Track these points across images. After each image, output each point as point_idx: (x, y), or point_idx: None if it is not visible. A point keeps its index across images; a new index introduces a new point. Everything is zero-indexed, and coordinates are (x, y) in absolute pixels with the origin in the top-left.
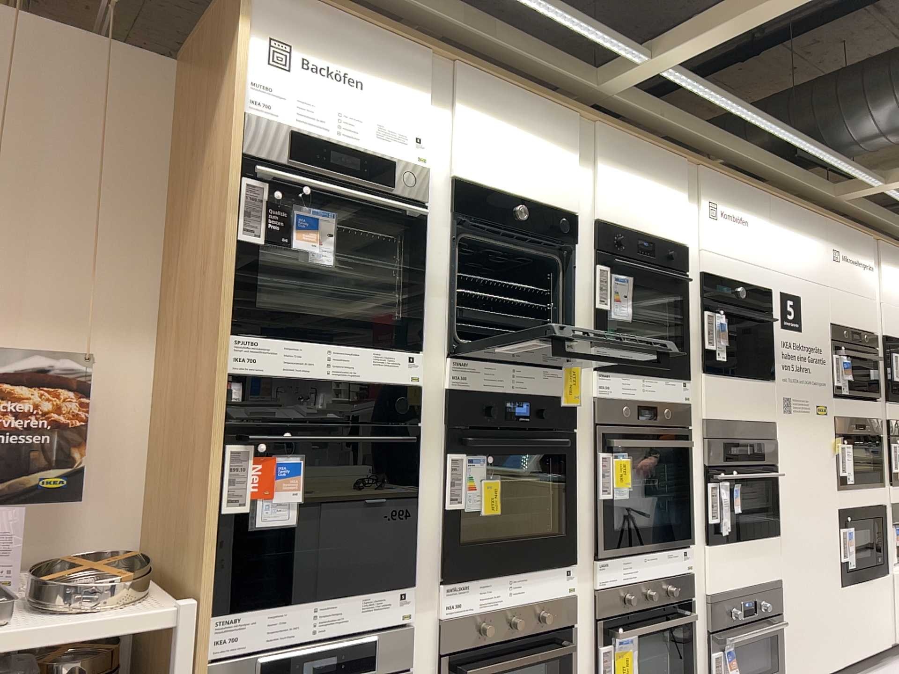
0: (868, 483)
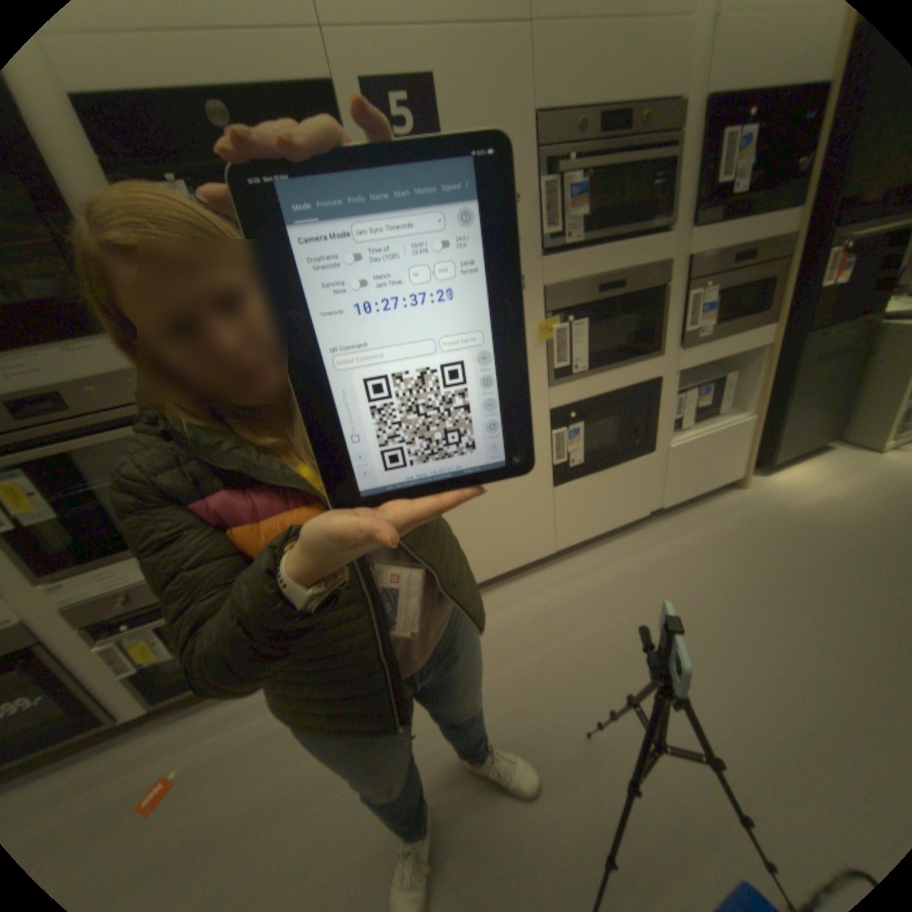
0: (625, 361)
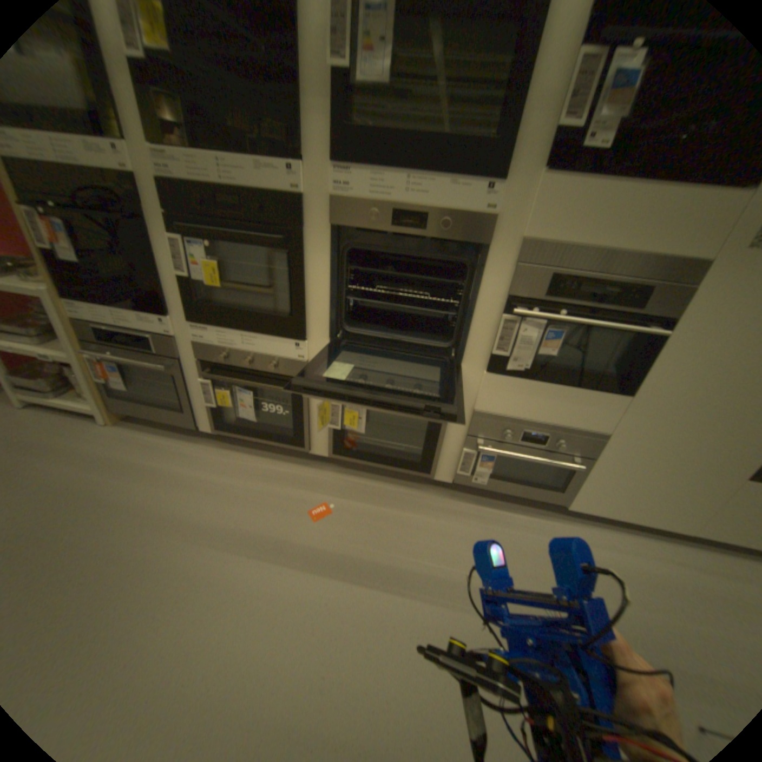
0: None
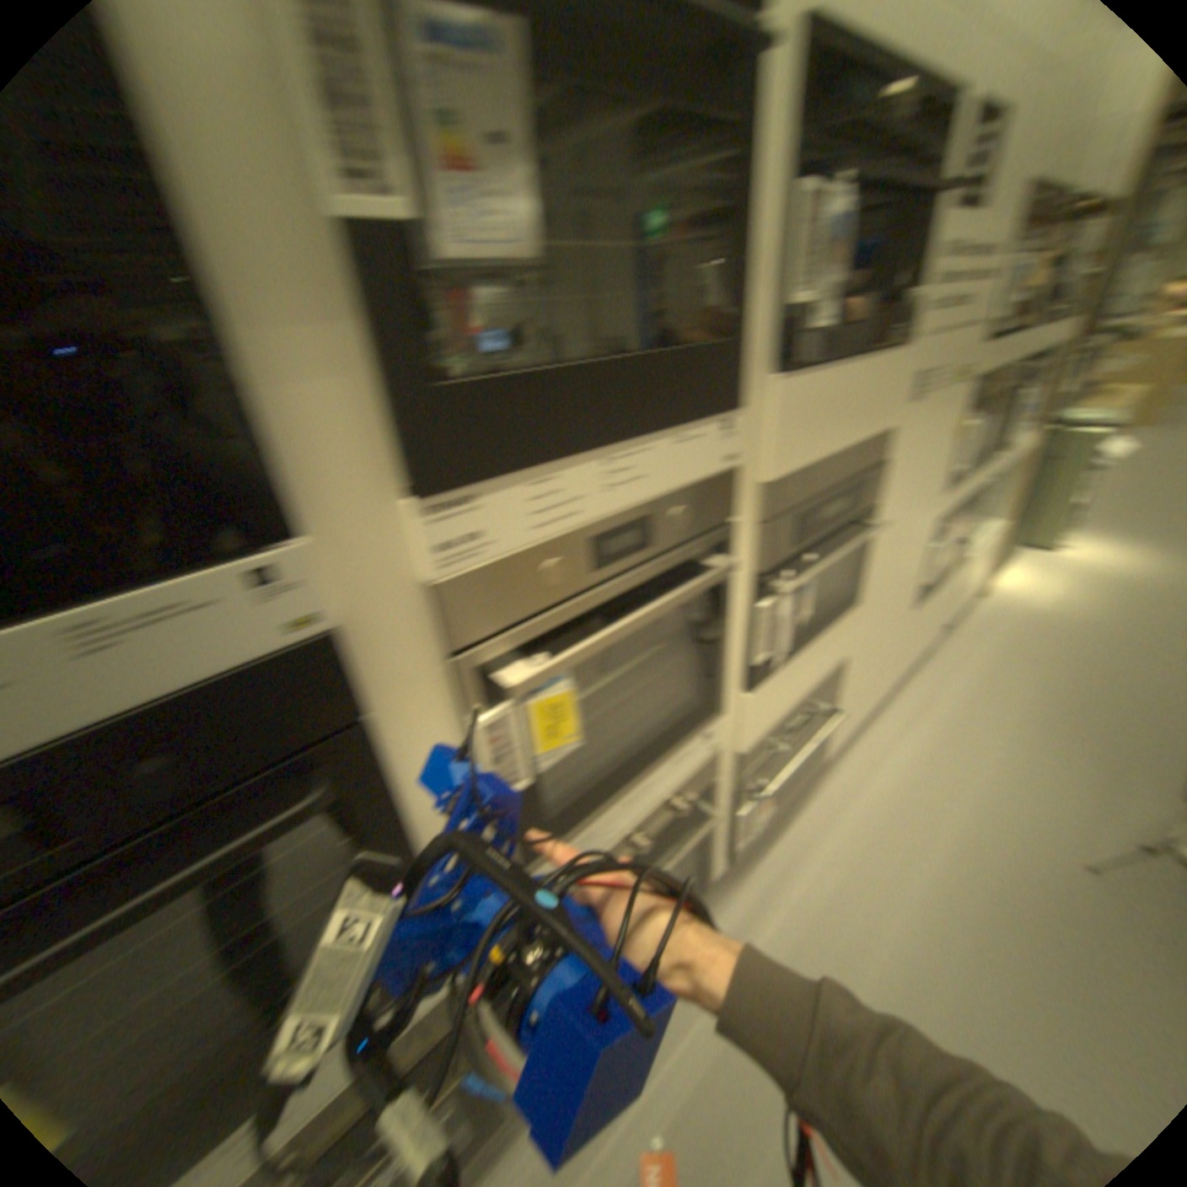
0: (983, 465)
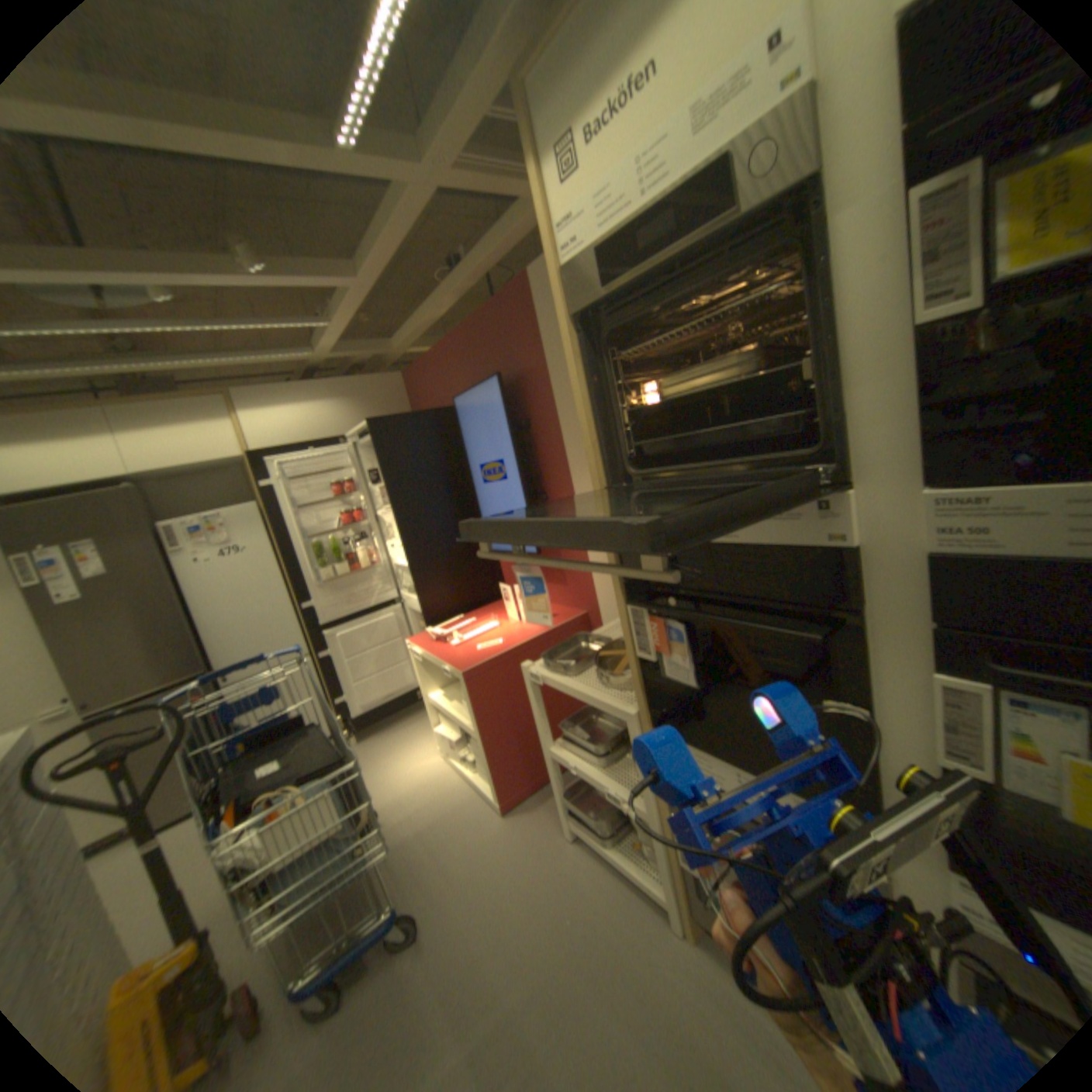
0: None
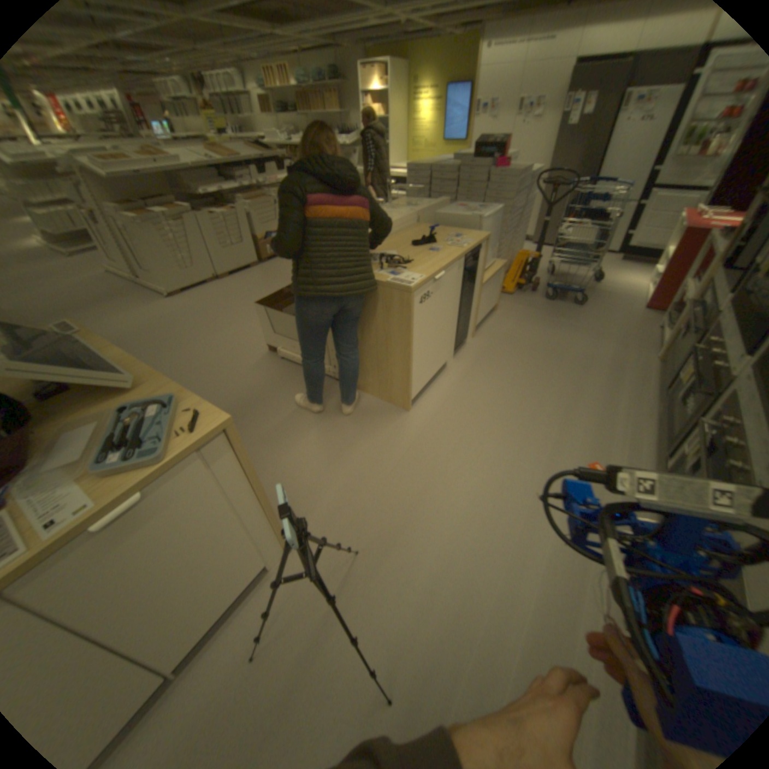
0: None
